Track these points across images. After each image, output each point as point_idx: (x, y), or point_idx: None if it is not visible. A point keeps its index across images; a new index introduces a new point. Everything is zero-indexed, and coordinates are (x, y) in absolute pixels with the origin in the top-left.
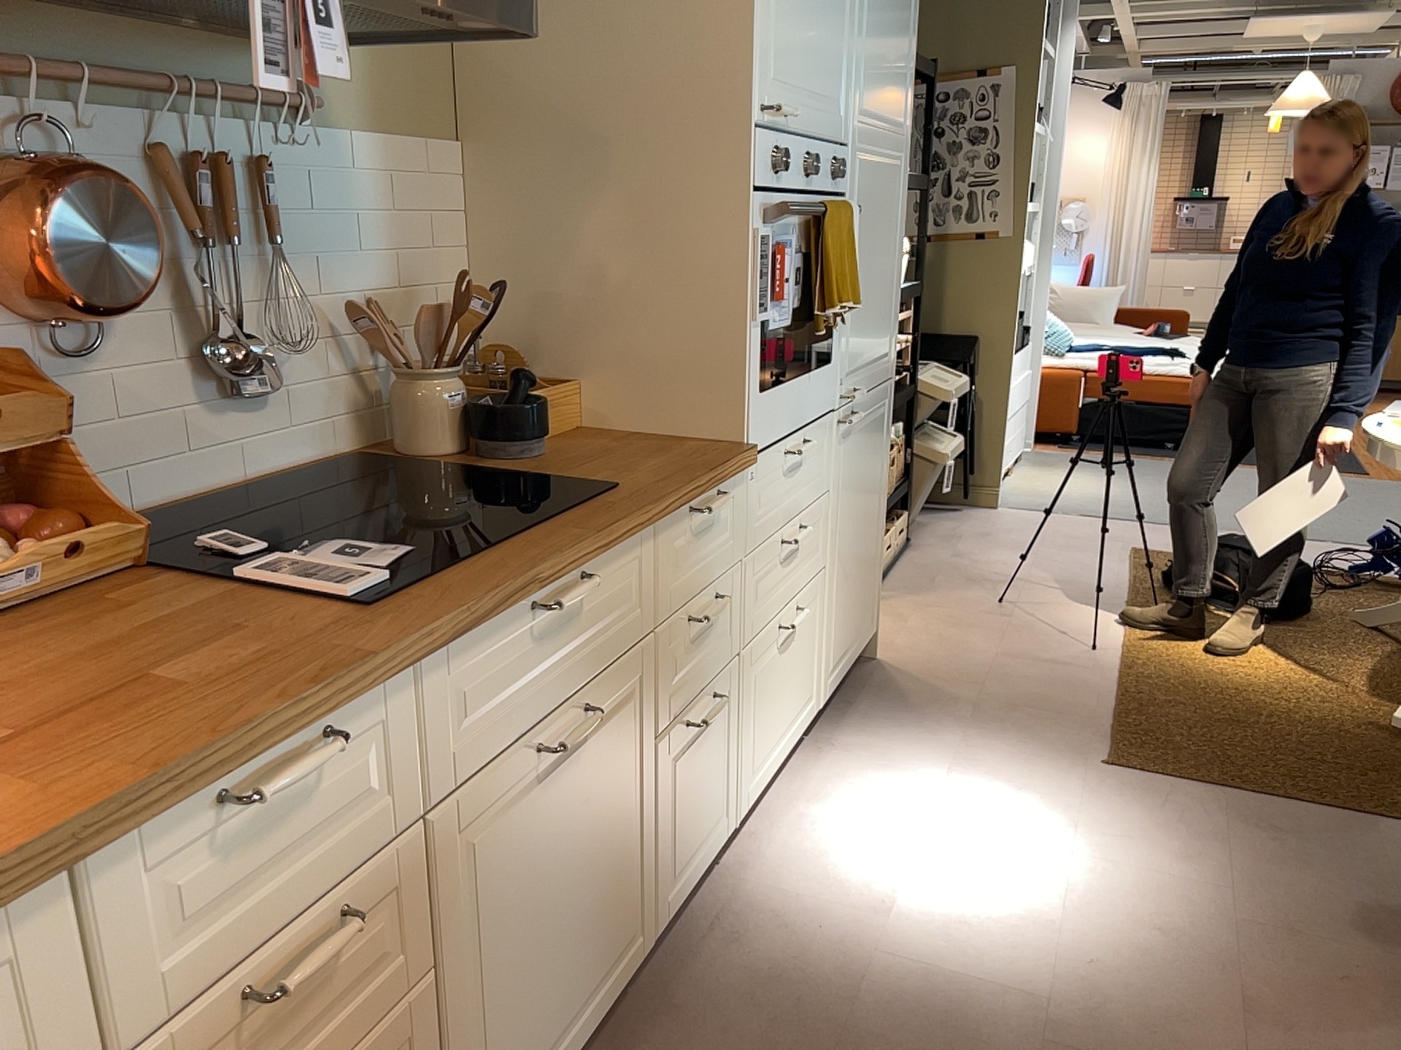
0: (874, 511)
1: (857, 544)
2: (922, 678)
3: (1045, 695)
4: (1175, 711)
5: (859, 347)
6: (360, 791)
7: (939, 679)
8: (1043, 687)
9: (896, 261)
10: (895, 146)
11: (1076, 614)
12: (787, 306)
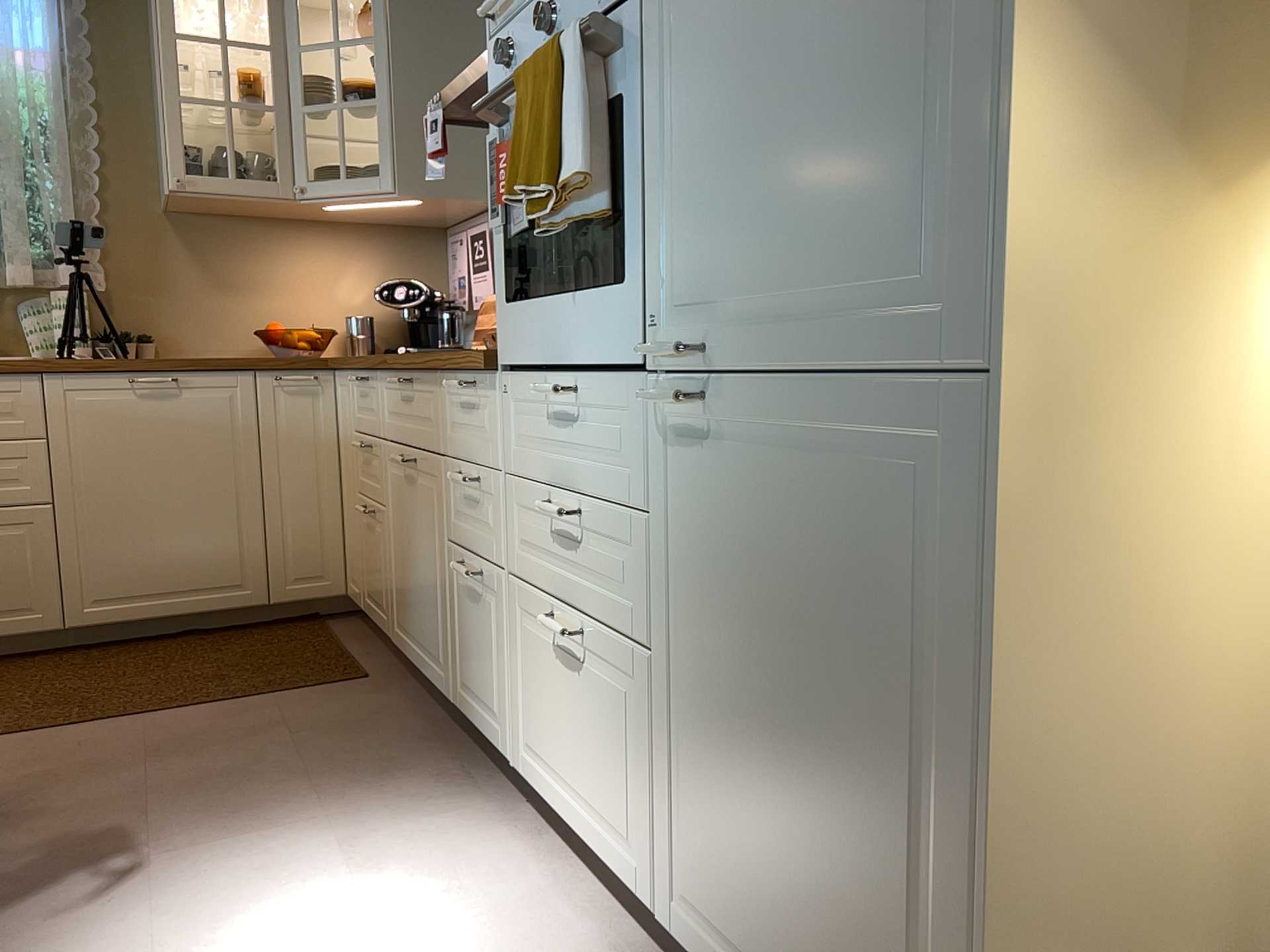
0: (886, 760)
1: (776, 745)
2: None
3: None
4: None
5: (723, 261)
6: (373, 407)
7: None
8: None
9: None
10: None
11: None
12: (525, 205)
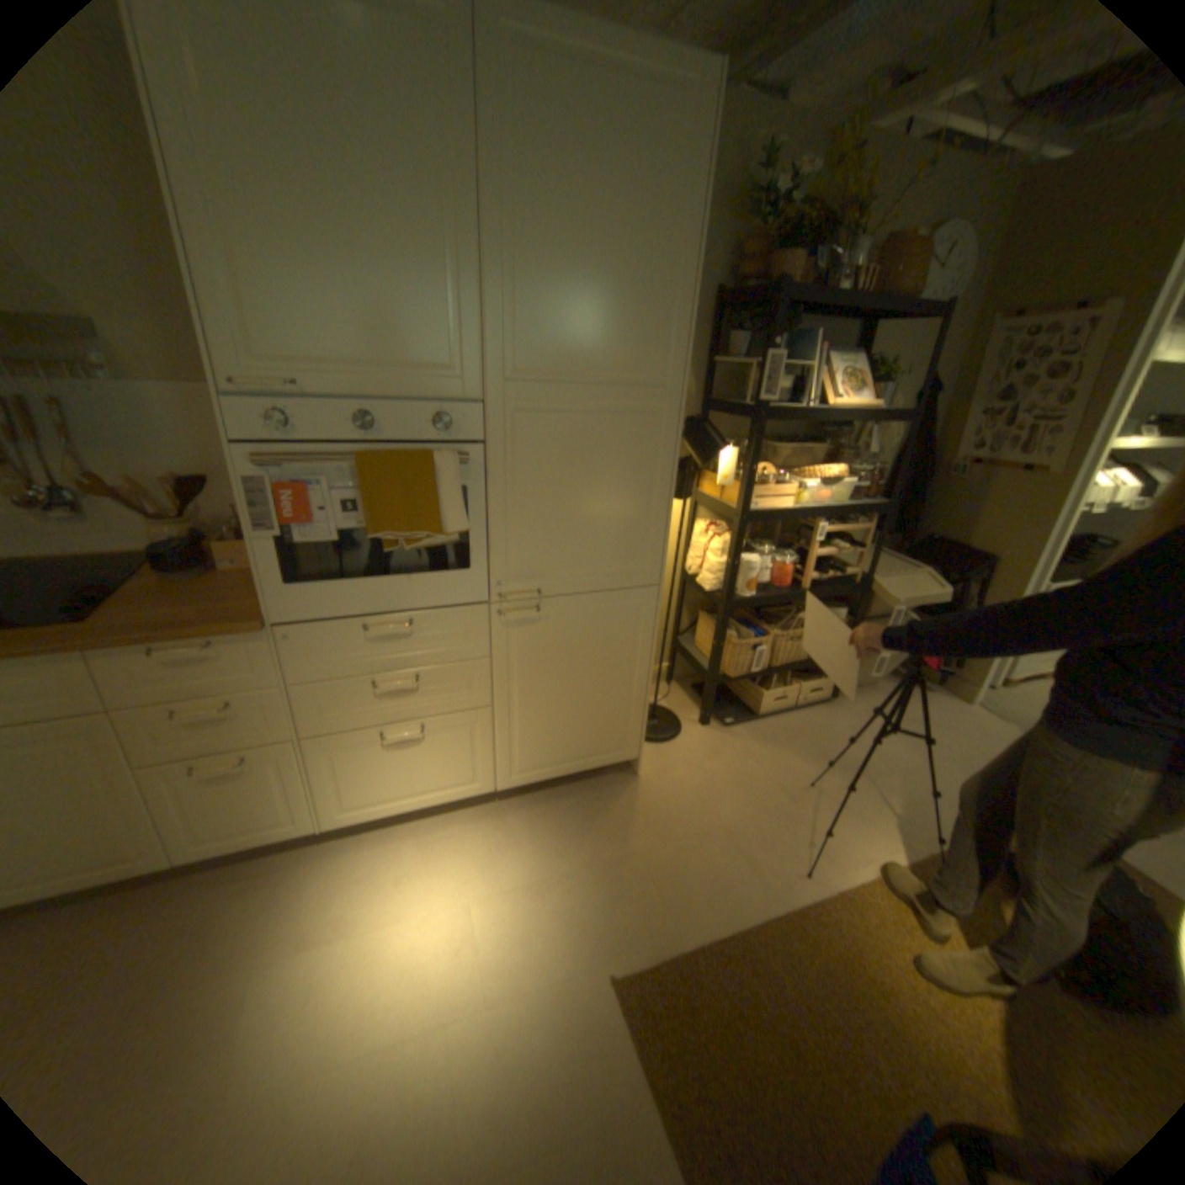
0: (613, 679)
1: (568, 698)
2: (635, 811)
3: (688, 888)
4: (761, 995)
5: (543, 561)
6: None
7: (643, 820)
8: (698, 881)
9: (652, 494)
10: (629, 394)
11: (857, 839)
12: (322, 527)
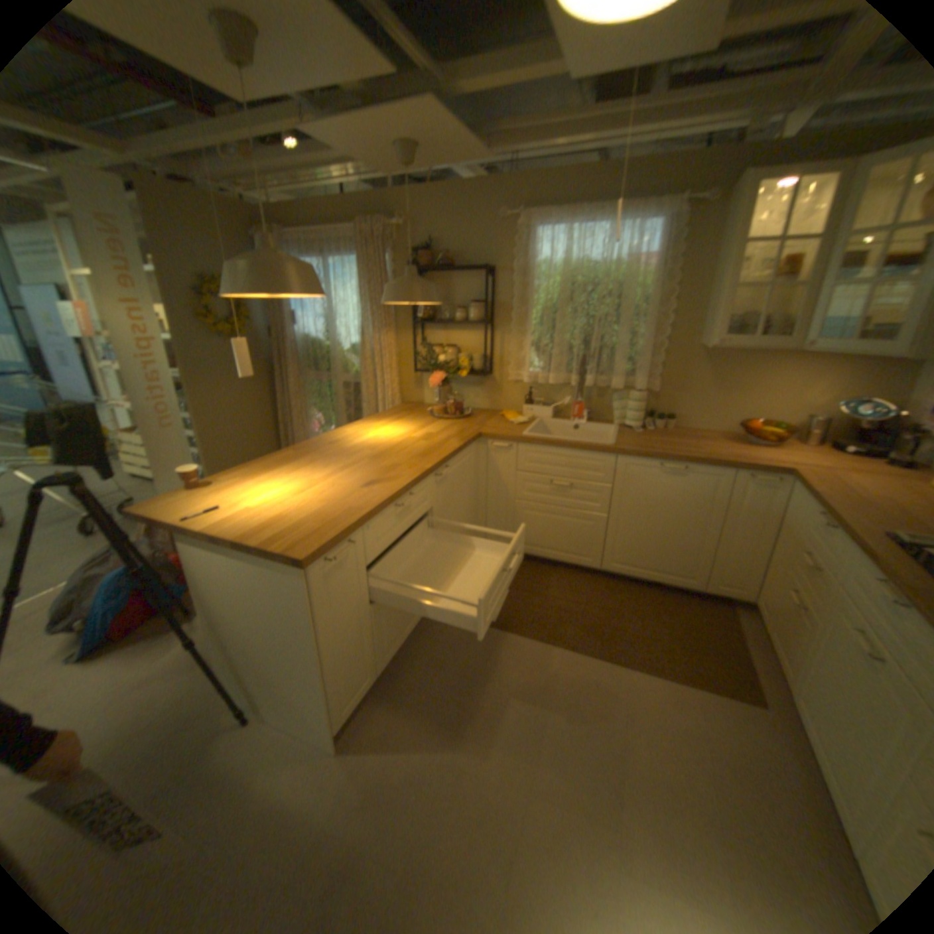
0: None
1: None
2: None
3: None
4: None
5: None
6: (836, 553)
7: None
8: None
9: None
10: None
11: None
12: None
